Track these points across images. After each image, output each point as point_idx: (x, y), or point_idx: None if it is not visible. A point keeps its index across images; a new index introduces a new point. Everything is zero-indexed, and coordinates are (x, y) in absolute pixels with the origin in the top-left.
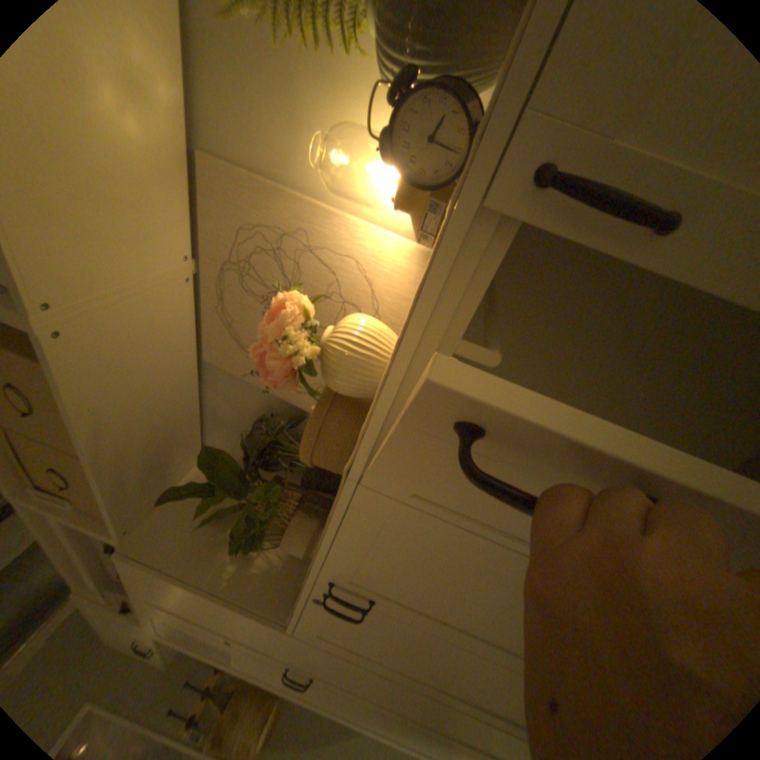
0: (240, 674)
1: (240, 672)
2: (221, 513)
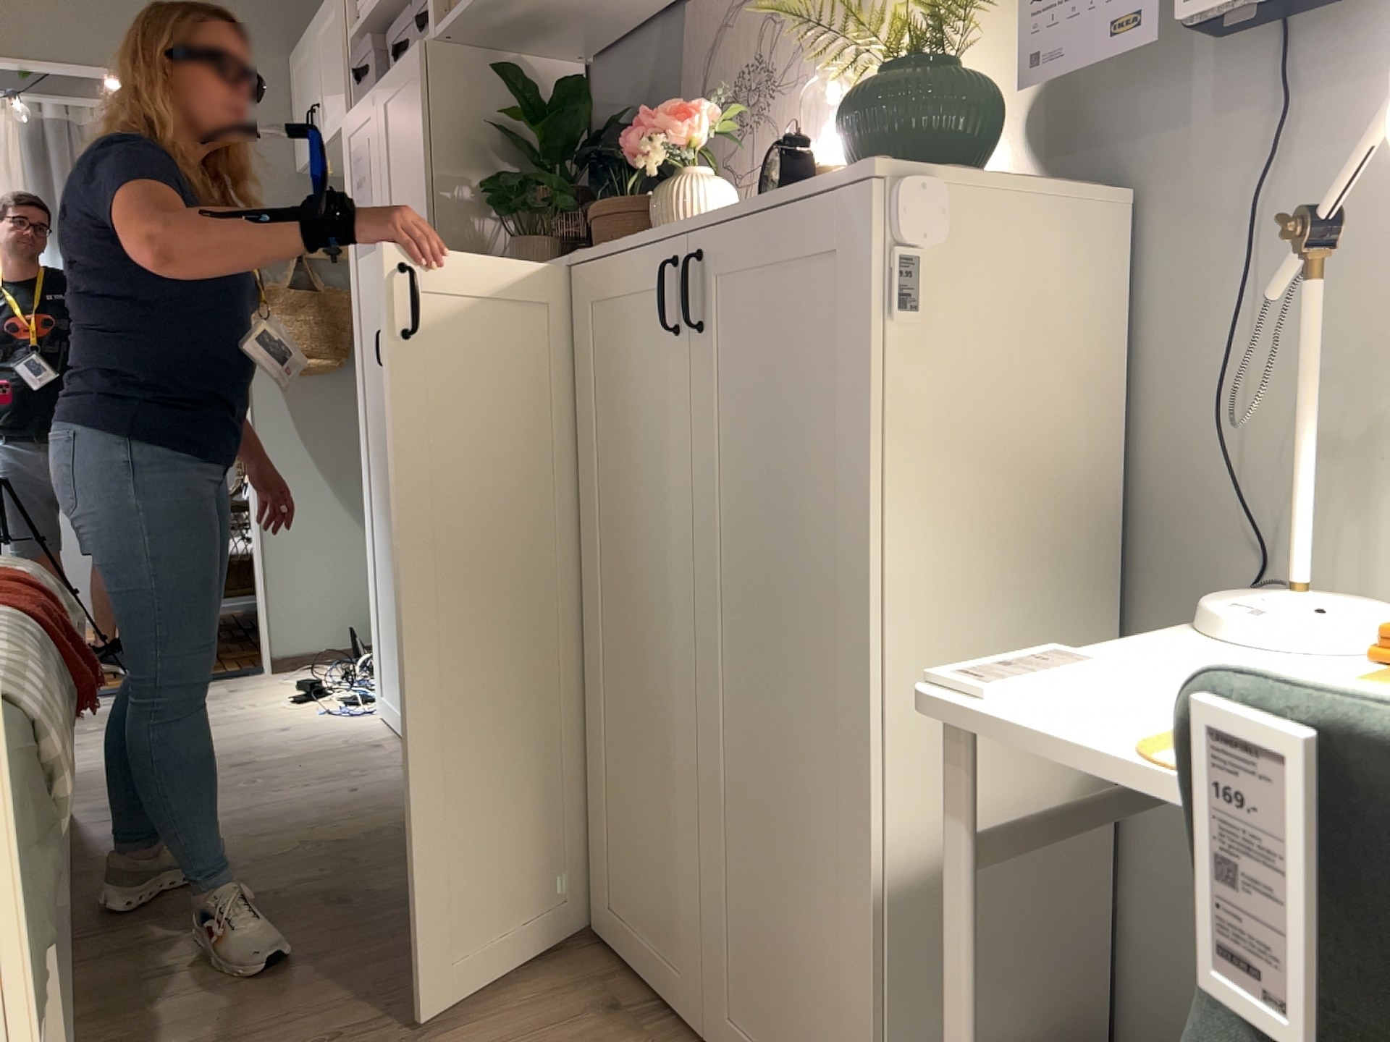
0: (348, 279)
1: (351, 278)
2: (517, 140)
